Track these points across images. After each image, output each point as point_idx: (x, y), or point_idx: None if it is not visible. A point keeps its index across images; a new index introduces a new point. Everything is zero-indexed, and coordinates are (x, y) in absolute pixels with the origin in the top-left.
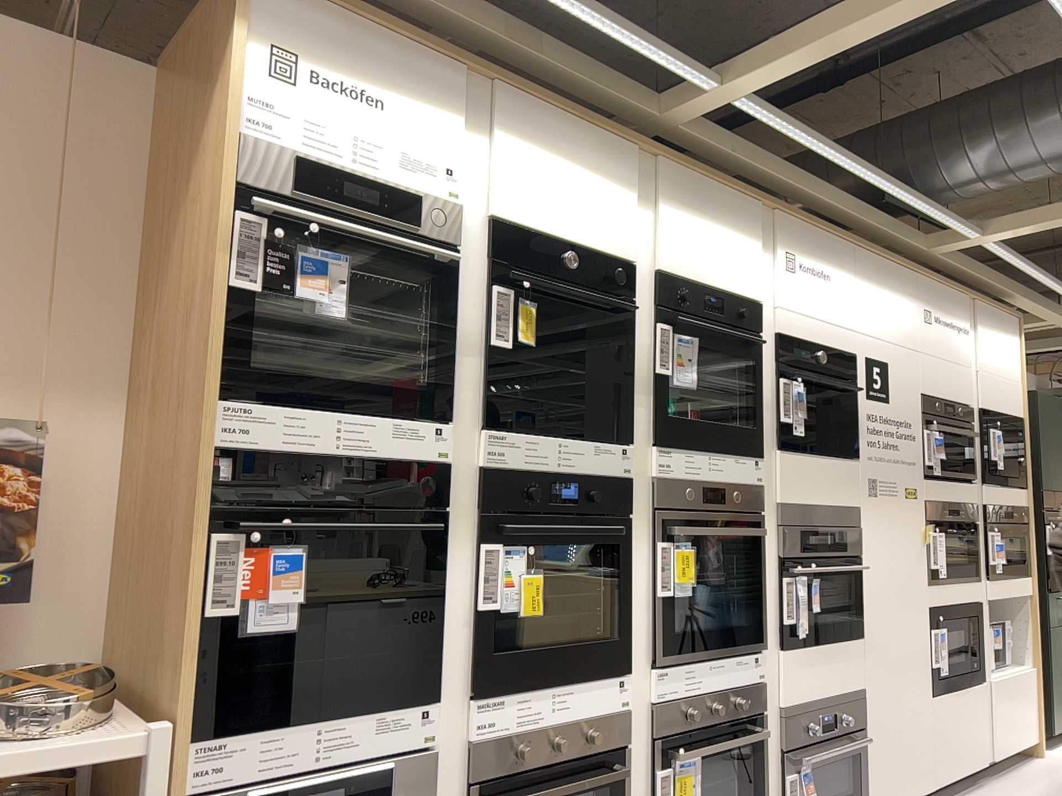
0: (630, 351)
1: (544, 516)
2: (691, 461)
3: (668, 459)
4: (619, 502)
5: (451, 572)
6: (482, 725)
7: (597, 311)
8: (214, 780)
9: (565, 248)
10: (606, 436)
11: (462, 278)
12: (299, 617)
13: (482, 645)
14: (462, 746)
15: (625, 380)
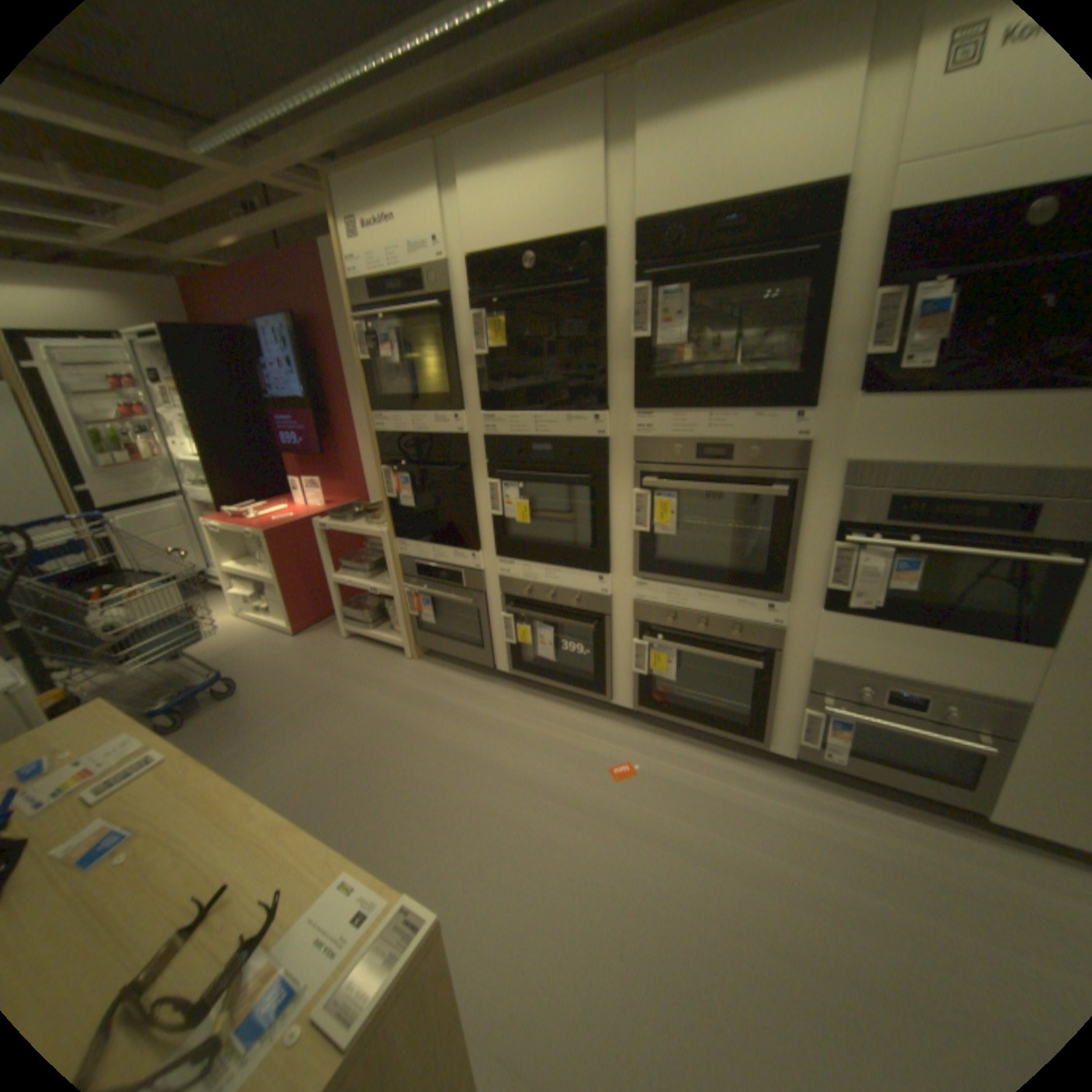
0: (611, 323)
1: (528, 469)
2: (690, 423)
3: (655, 423)
4: (595, 461)
5: (477, 497)
6: (502, 576)
7: (564, 297)
8: (406, 558)
9: (530, 247)
10: (584, 408)
11: (454, 313)
12: (412, 507)
13: (496, 538)
14: (497, 582)
15: (603, 353)
